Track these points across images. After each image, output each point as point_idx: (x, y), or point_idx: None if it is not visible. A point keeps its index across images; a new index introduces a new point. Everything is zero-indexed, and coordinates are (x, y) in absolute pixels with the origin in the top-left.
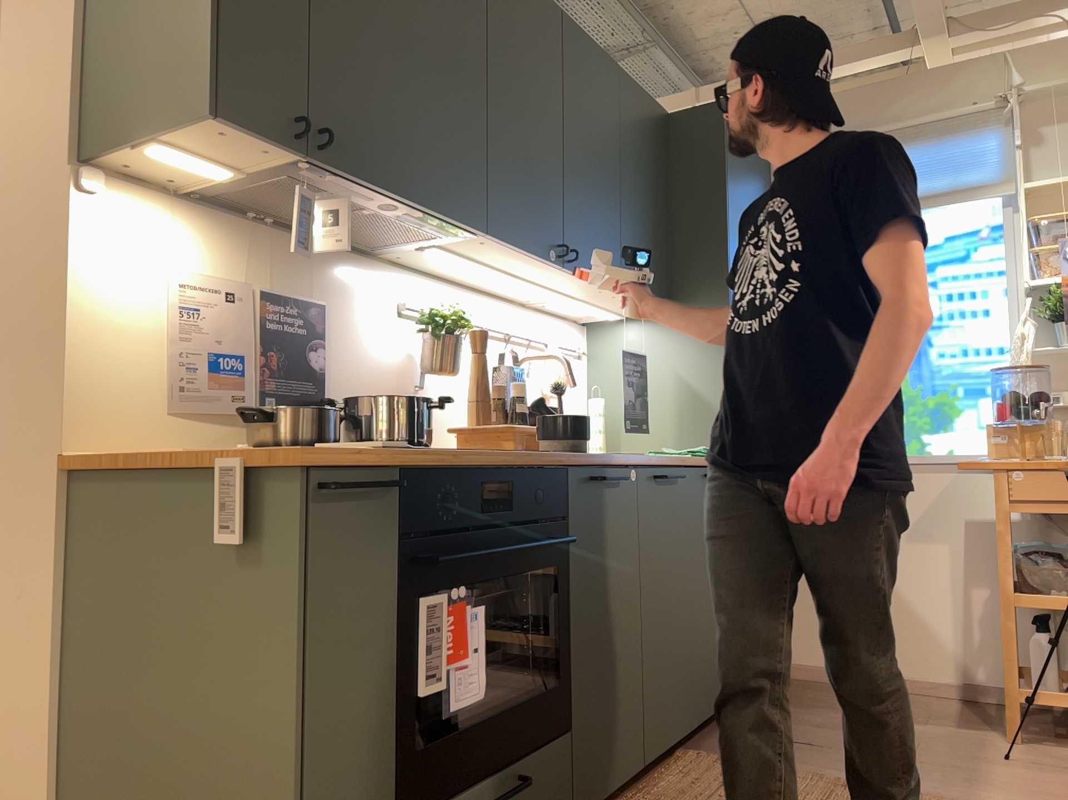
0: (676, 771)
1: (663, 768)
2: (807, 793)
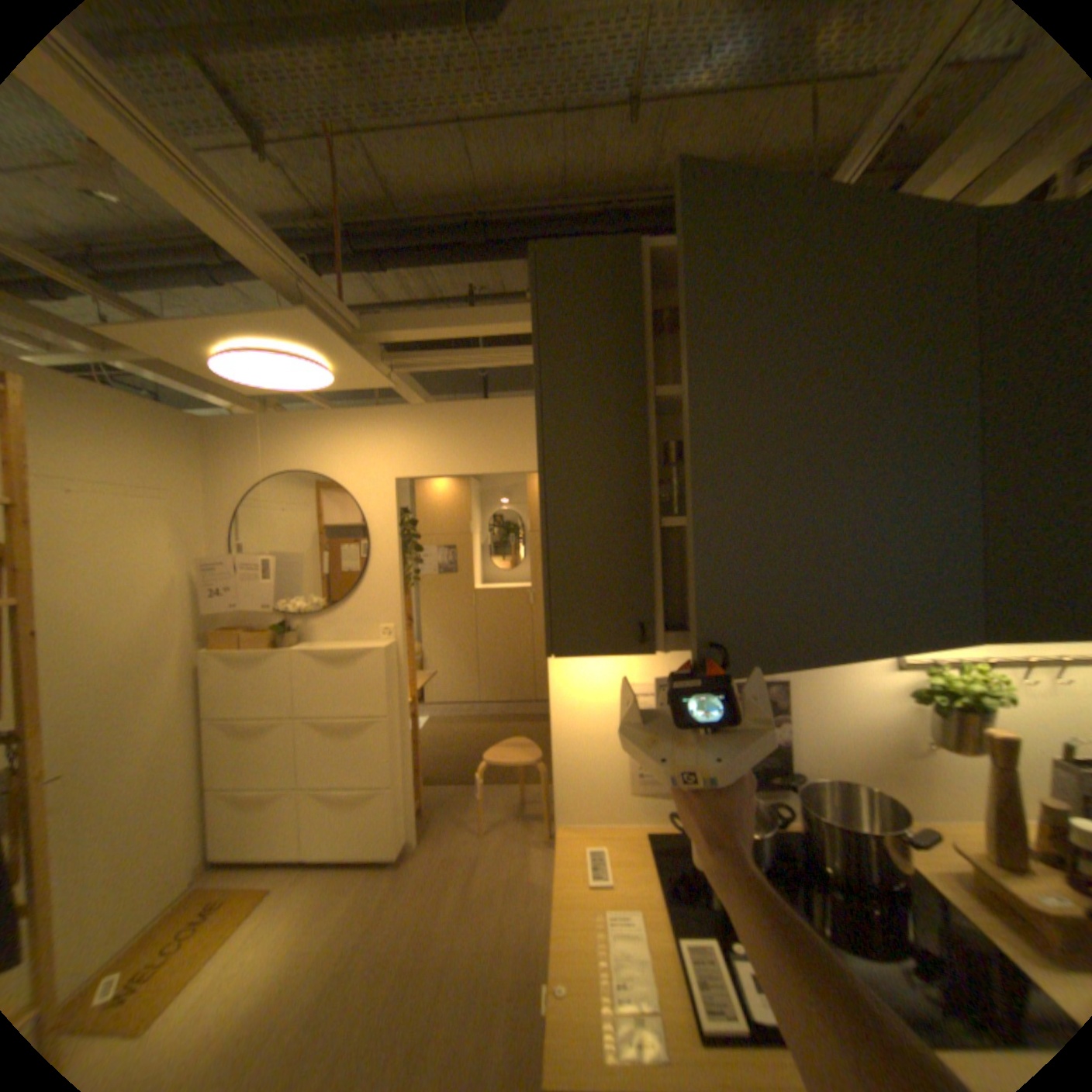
0: None
1: None
2: None
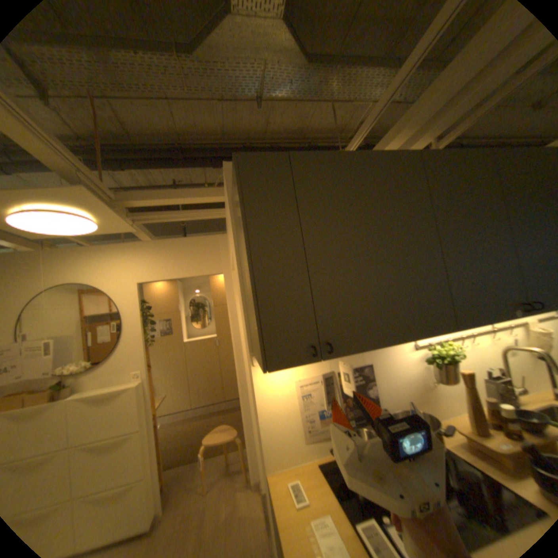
0: None
1: None
2: None
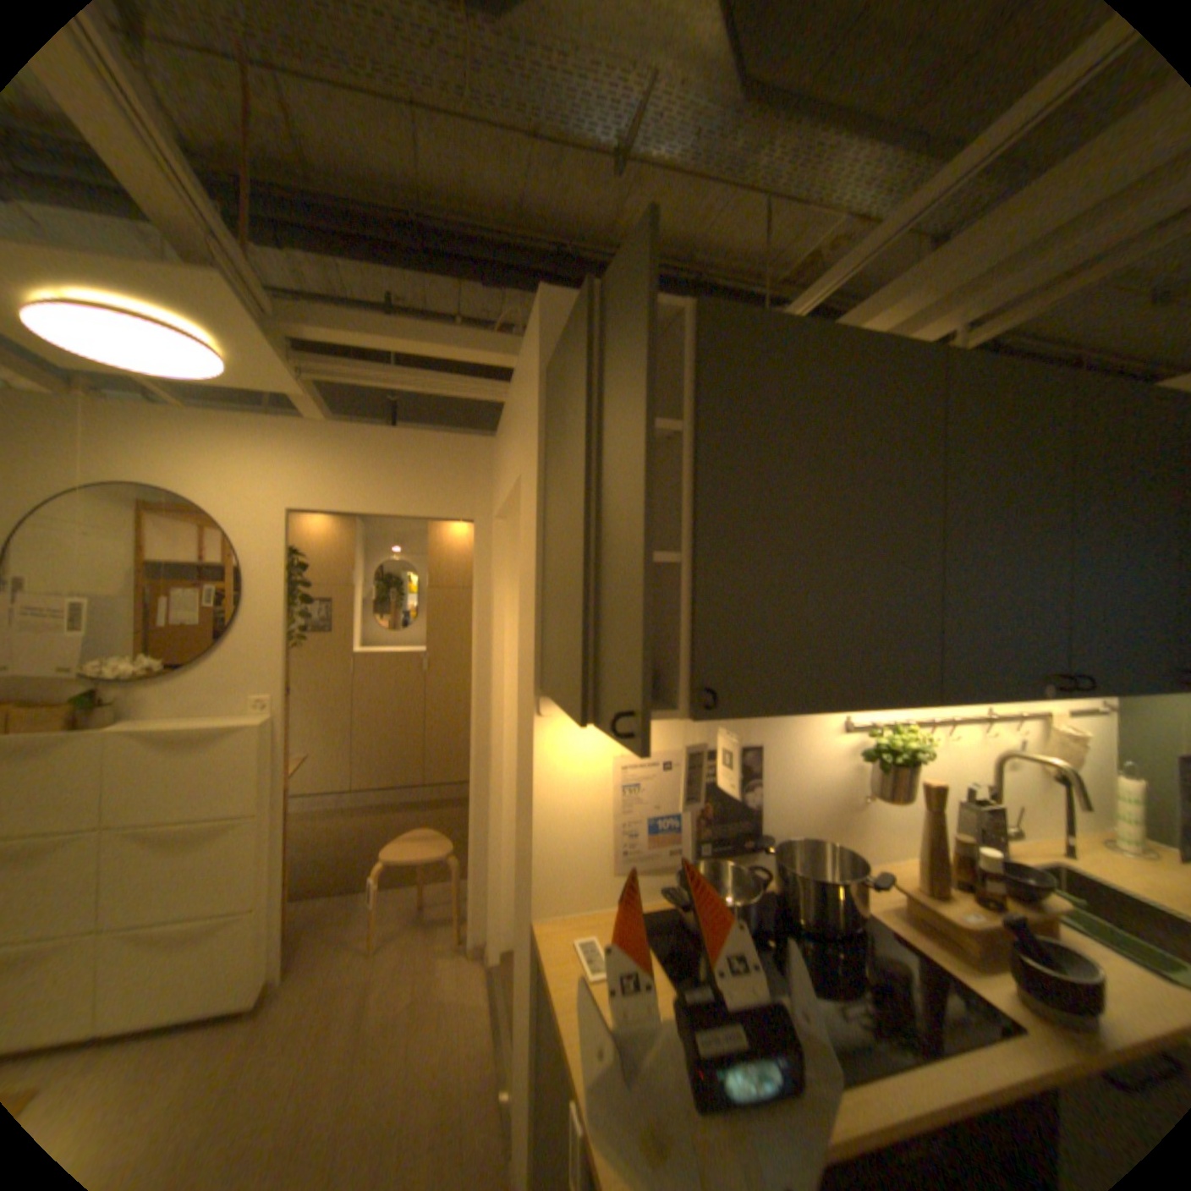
0: None
1: None
2: None
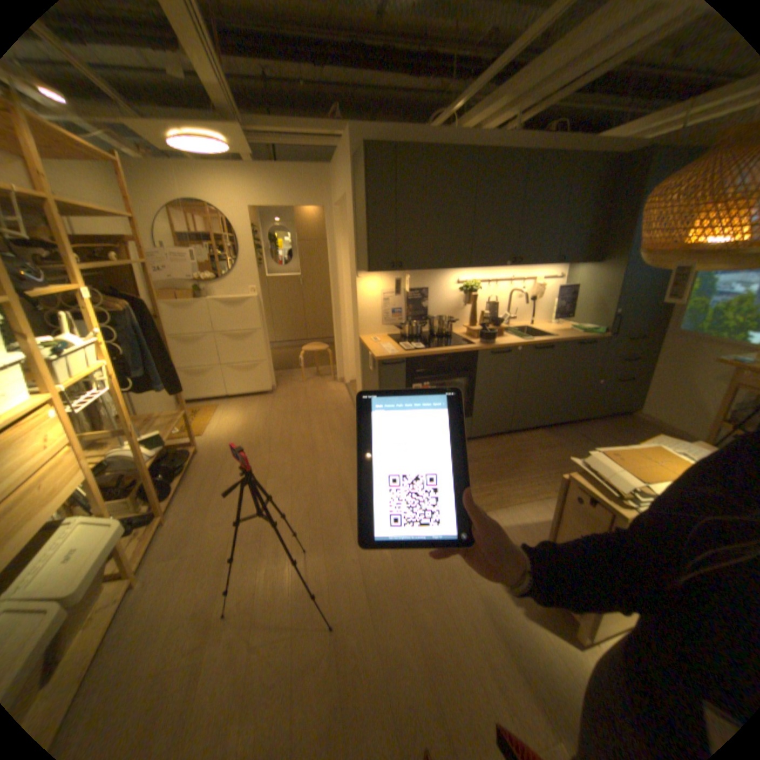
0: (530, 435)
1: (527, 432)
2: (561, 457)
